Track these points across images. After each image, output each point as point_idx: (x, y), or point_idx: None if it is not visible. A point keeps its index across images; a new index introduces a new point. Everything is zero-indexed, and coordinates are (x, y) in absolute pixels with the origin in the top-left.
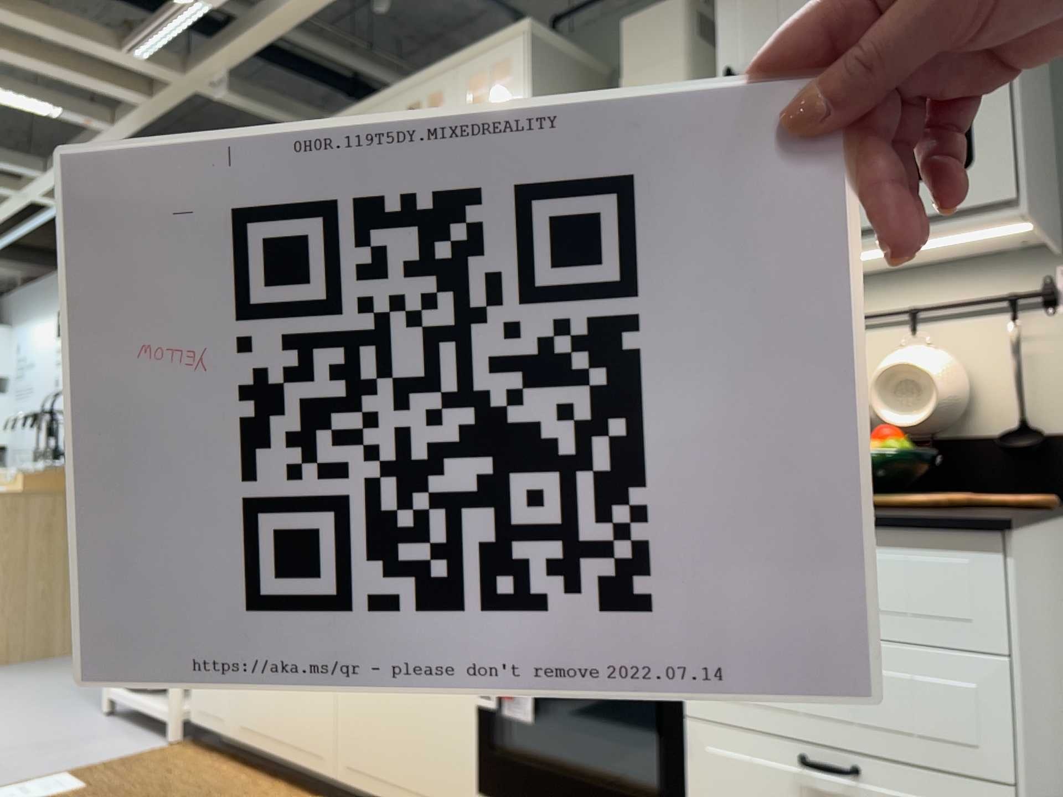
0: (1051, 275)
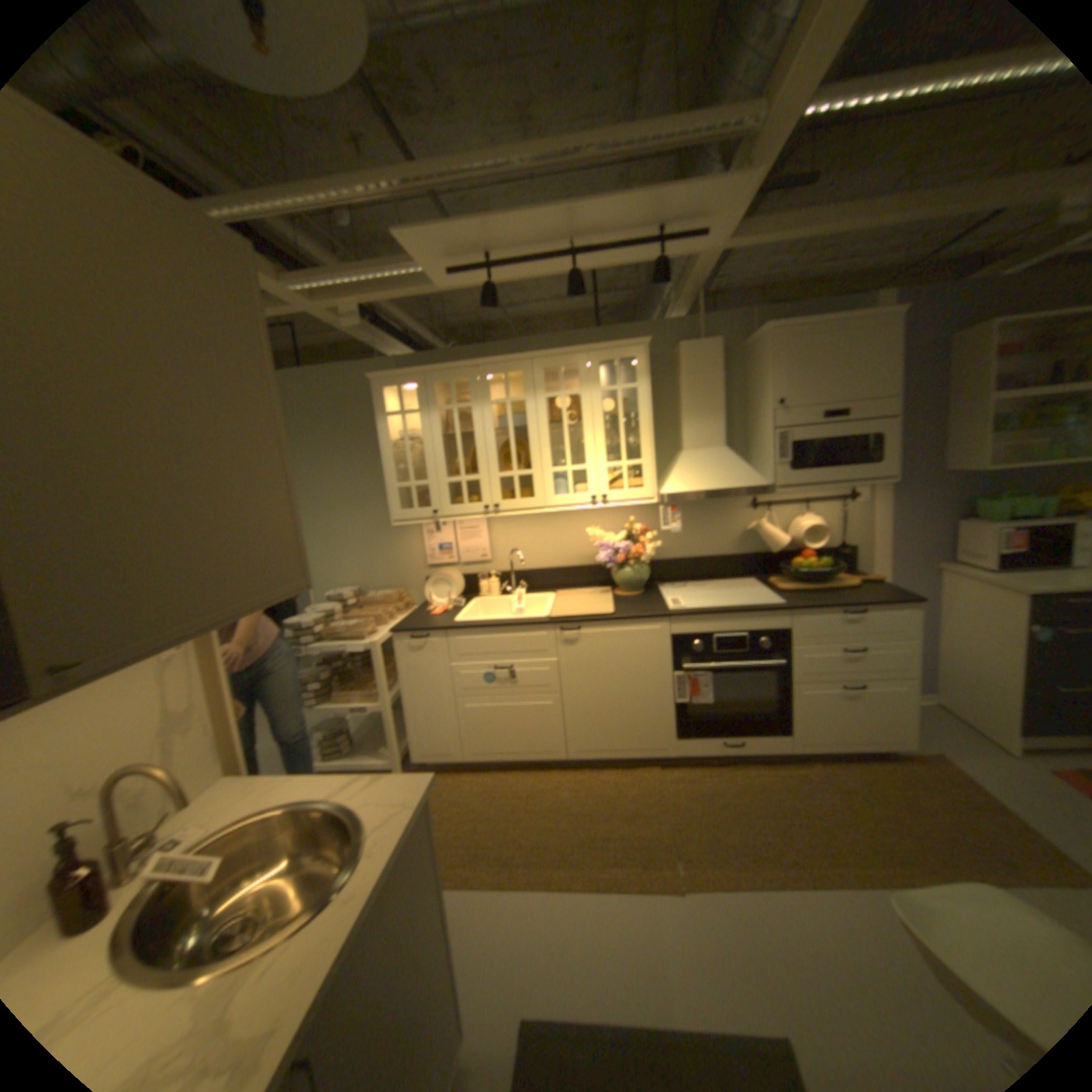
0: (855, 488)
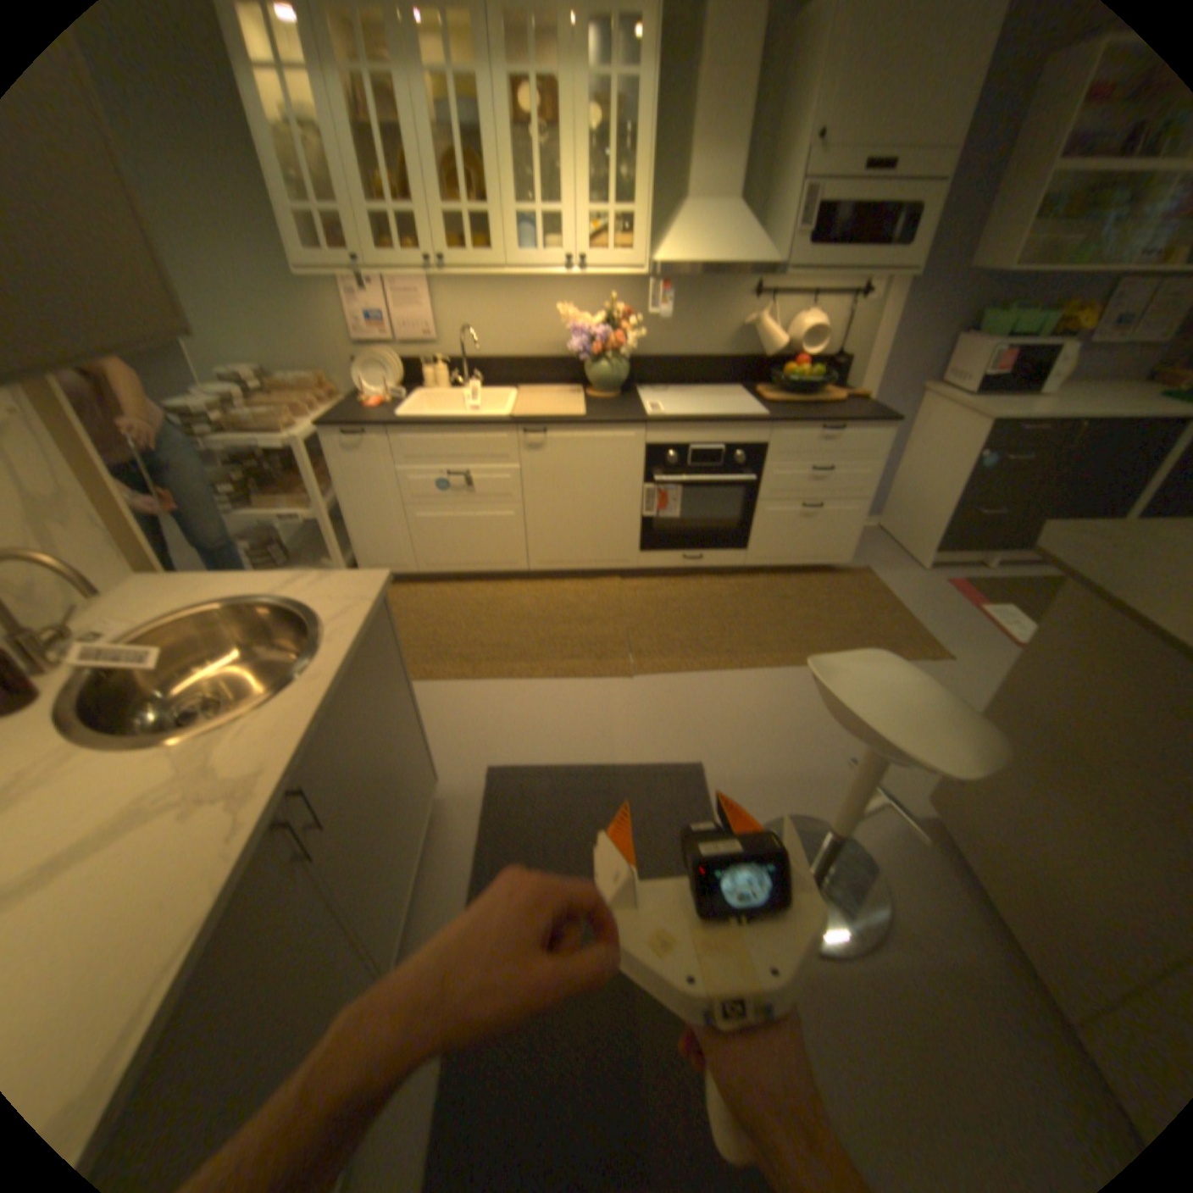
0: (871, 279)
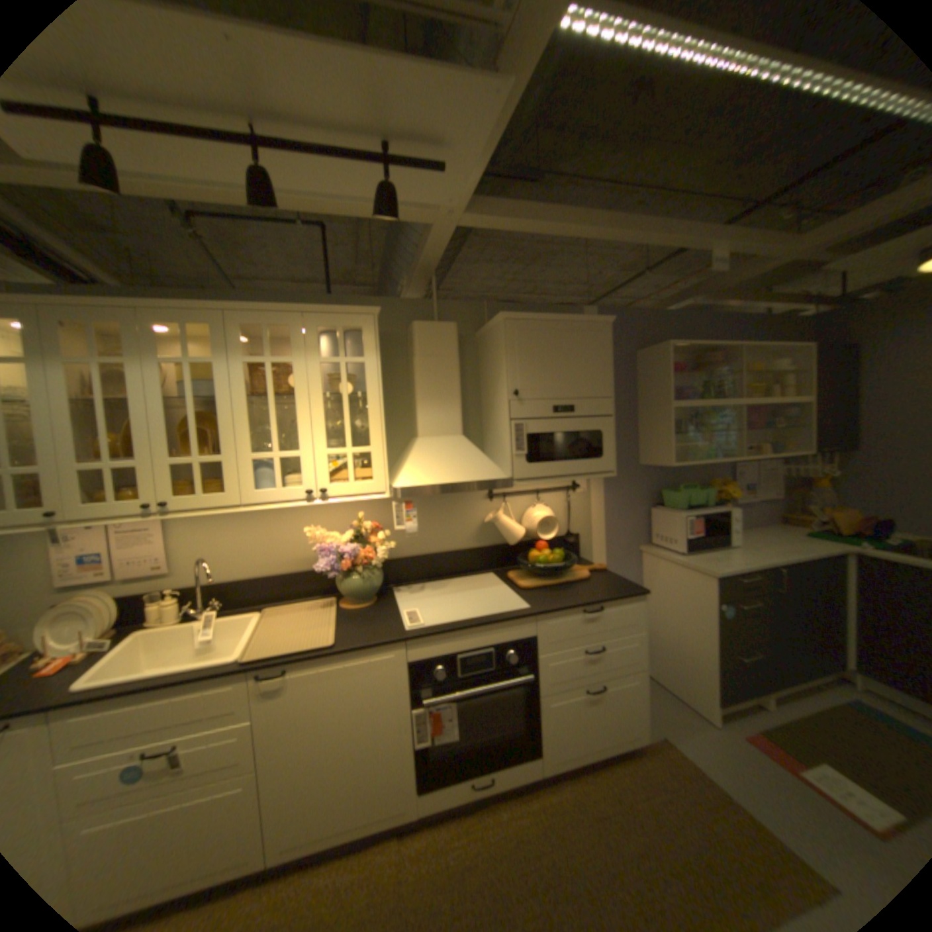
0: (575, 479)
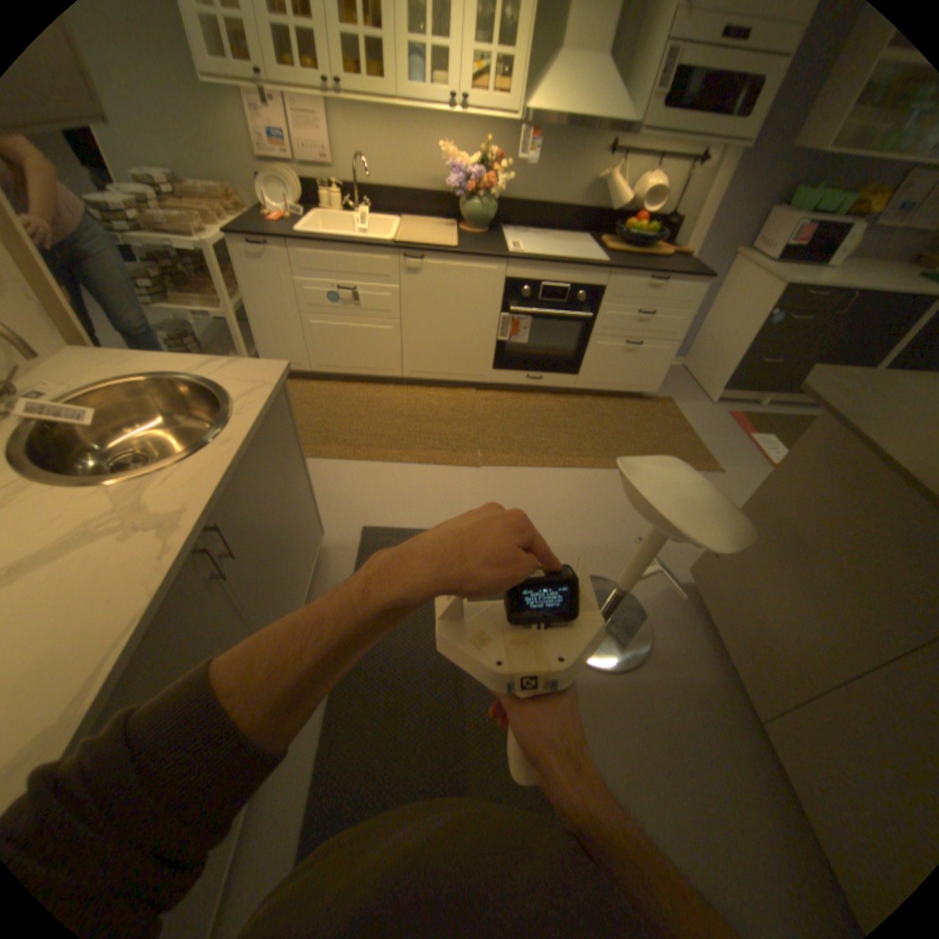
0: (709, 148)
